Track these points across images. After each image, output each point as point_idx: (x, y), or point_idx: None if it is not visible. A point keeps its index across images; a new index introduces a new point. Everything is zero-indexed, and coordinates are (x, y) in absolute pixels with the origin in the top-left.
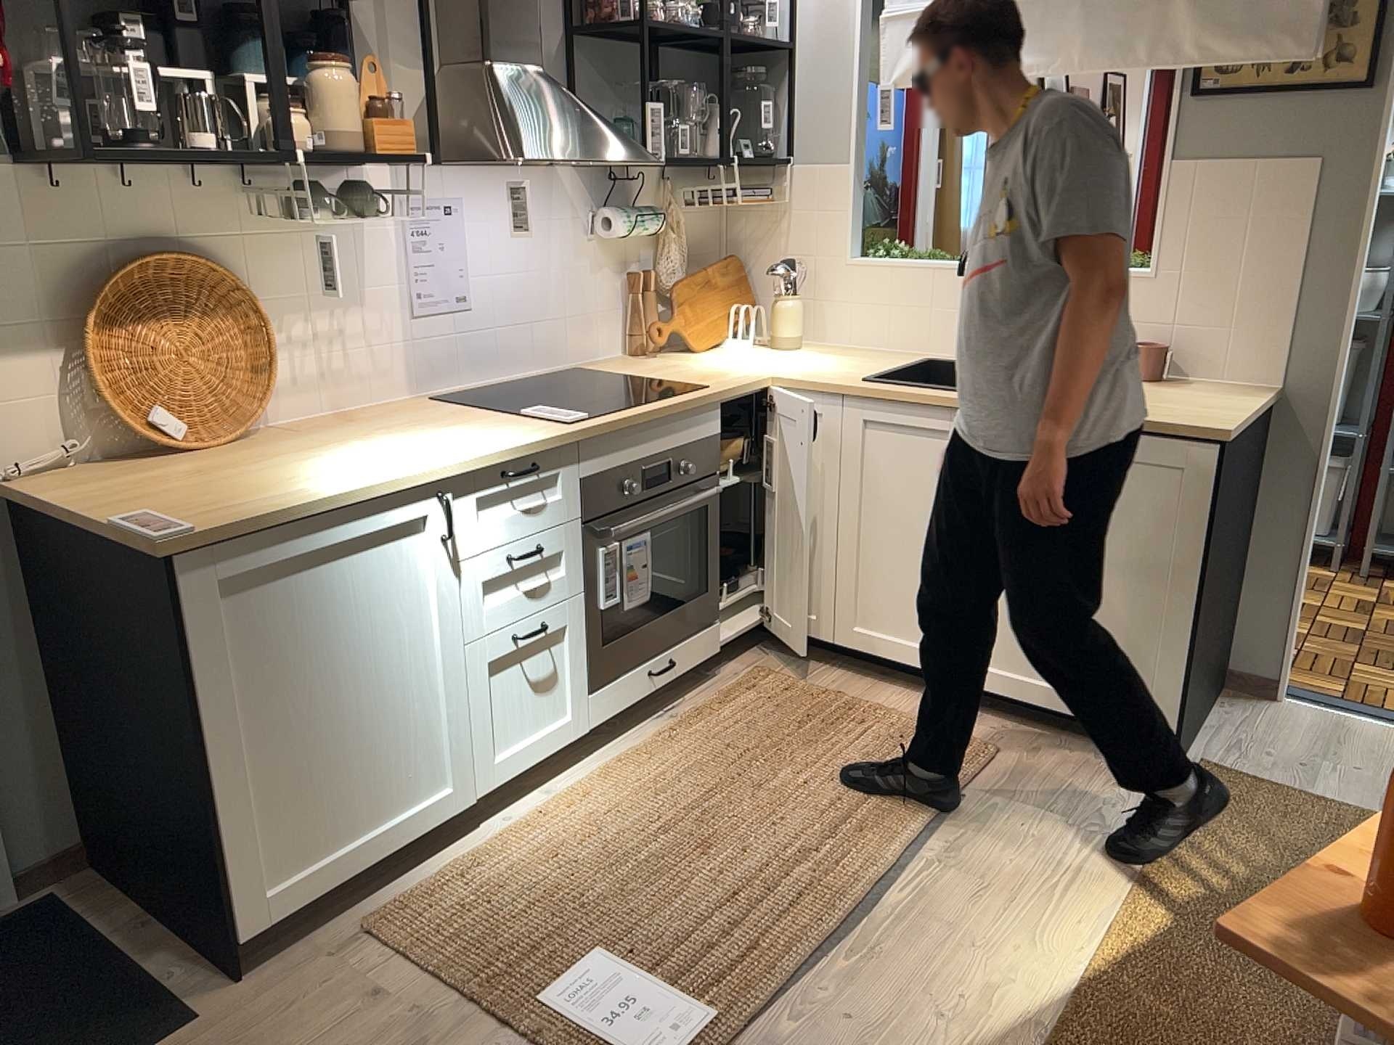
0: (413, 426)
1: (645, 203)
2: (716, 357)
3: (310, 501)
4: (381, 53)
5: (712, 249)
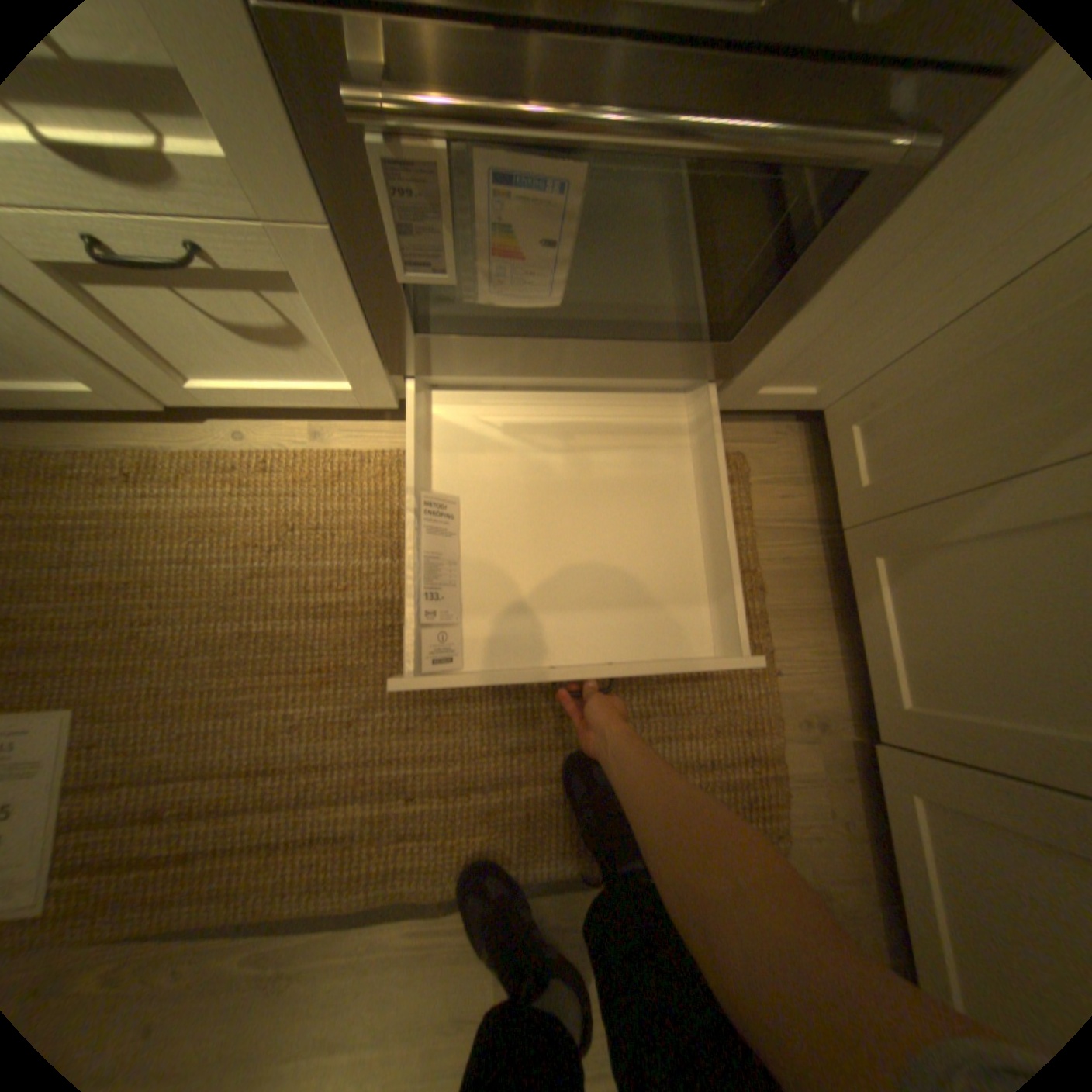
0: None
1: None
2: None
3: None
4: None
5: None
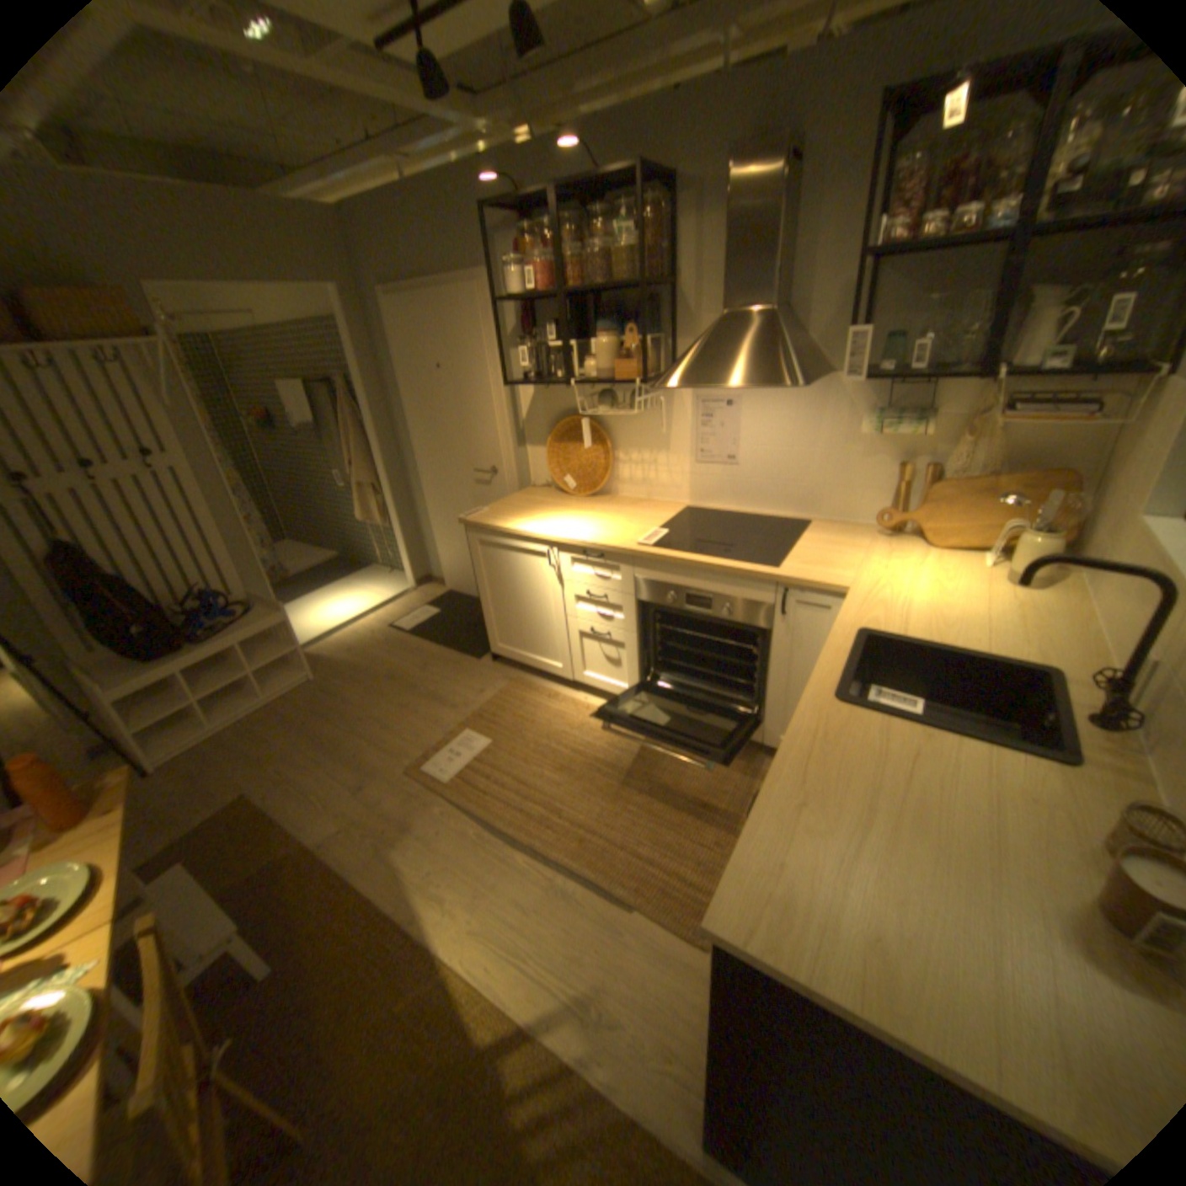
0: (626, 516)
1: (955, 404)
2: (919, 558)
3: (502, 526)
4: (694, 308)
5: (1079, 458)
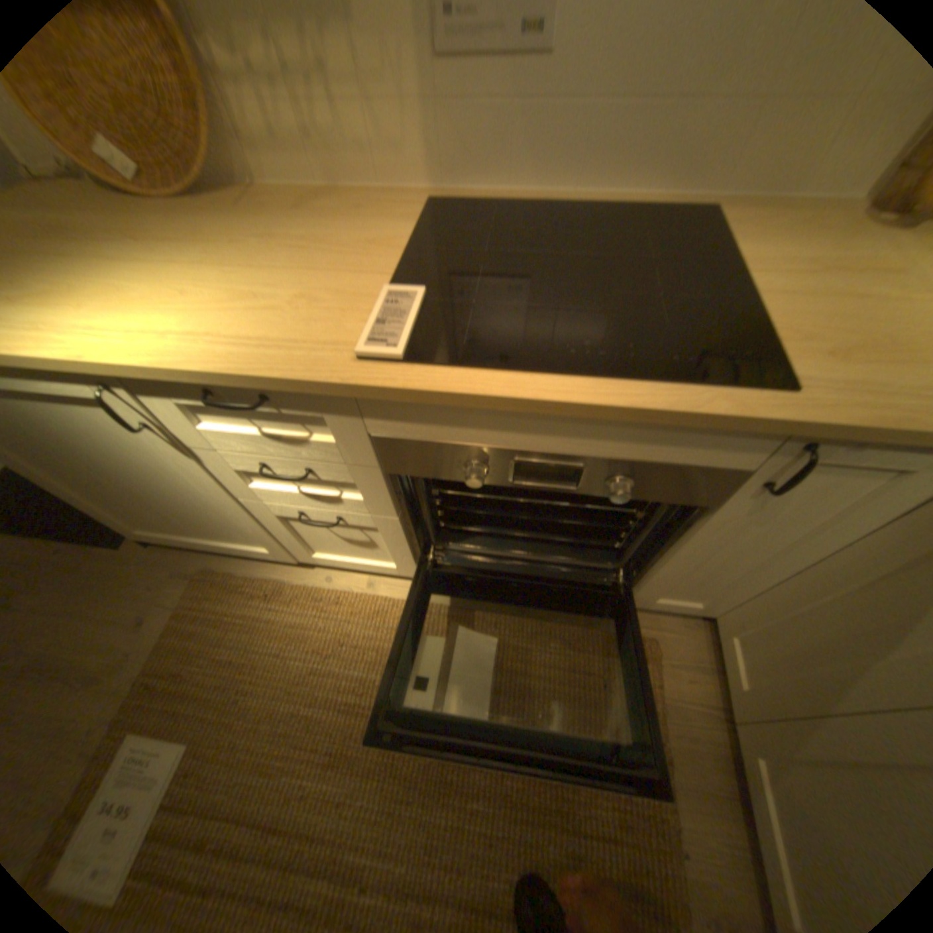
0: (293, 242)
1: None
2: None
3: None
4: None
5: None
